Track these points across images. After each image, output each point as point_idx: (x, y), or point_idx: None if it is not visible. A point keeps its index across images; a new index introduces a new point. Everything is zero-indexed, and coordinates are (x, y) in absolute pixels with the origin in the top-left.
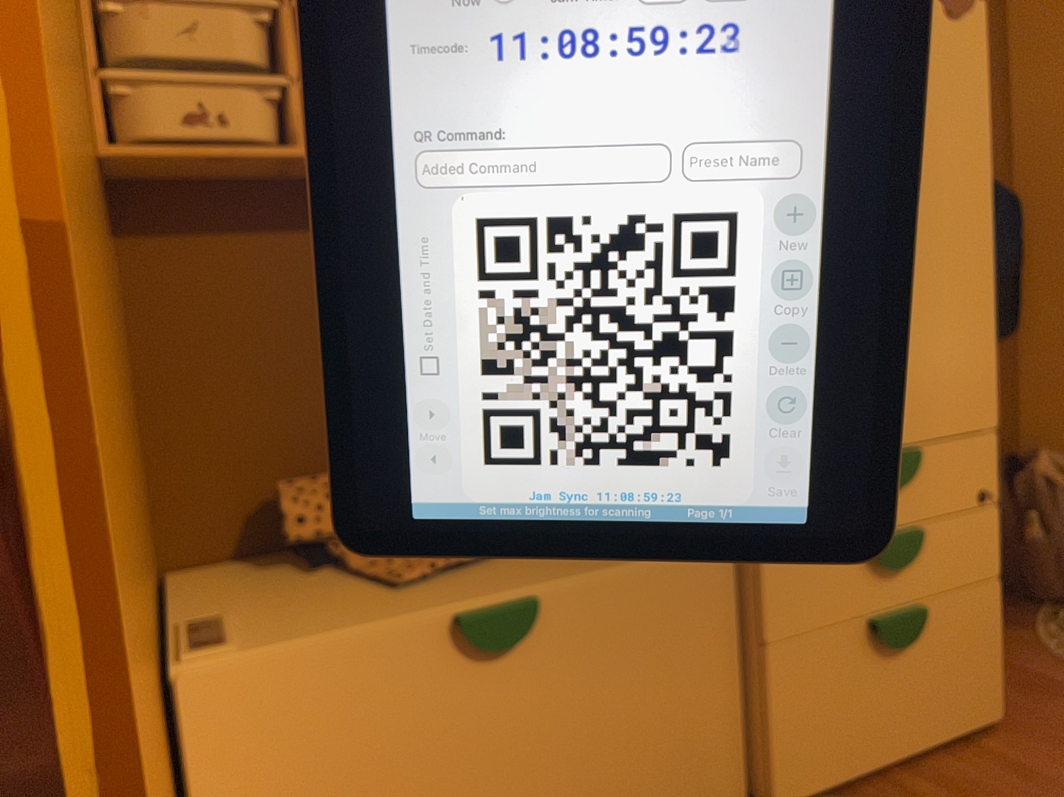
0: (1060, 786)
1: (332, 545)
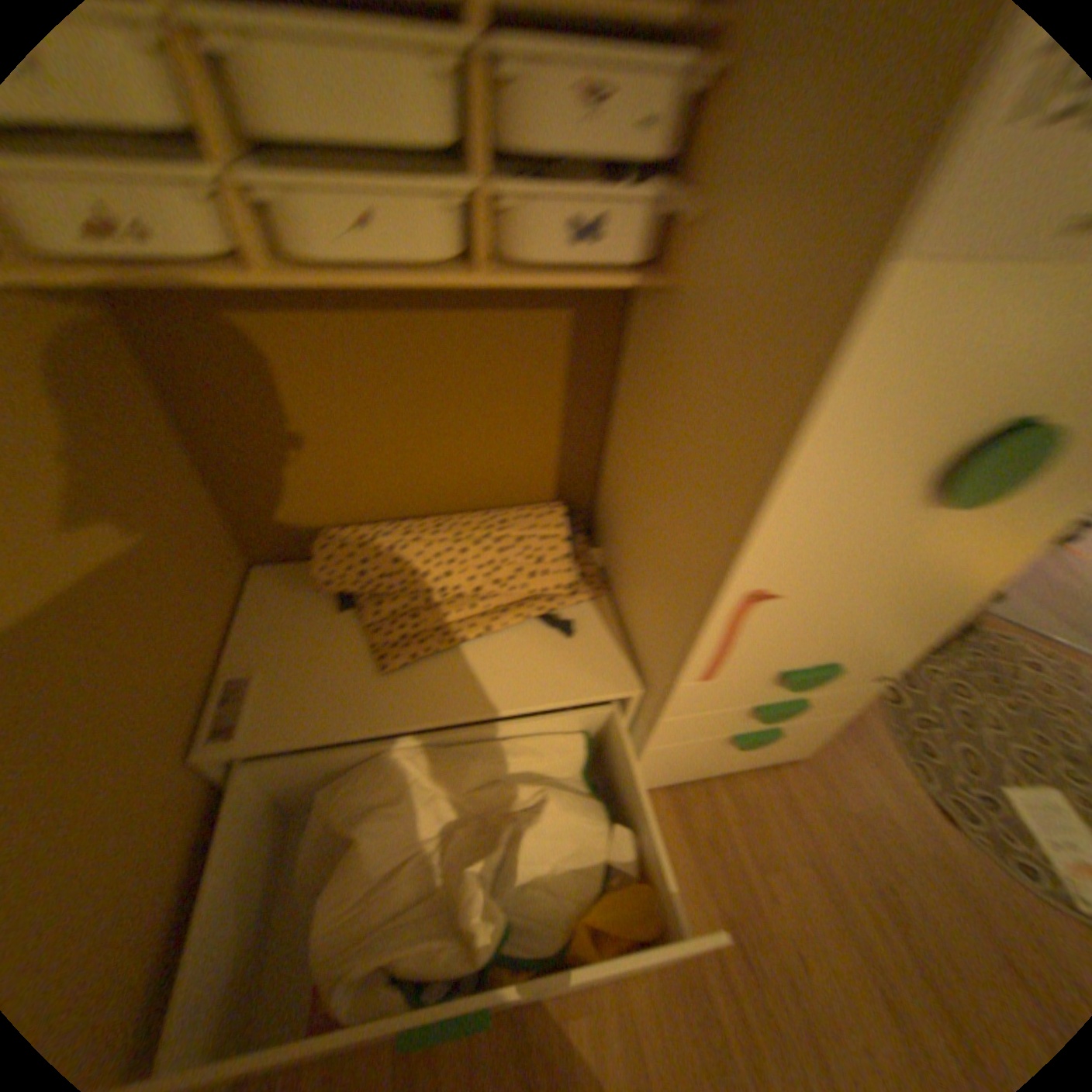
0: (807, 829)
1: (358, 588)
